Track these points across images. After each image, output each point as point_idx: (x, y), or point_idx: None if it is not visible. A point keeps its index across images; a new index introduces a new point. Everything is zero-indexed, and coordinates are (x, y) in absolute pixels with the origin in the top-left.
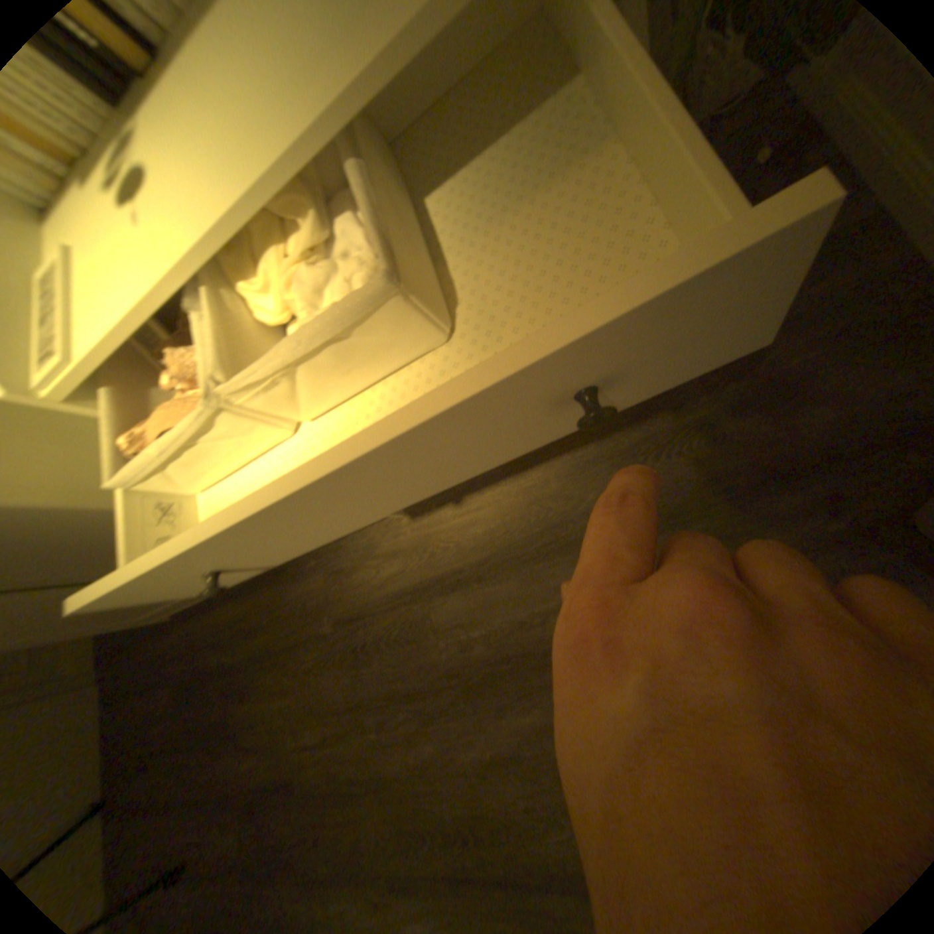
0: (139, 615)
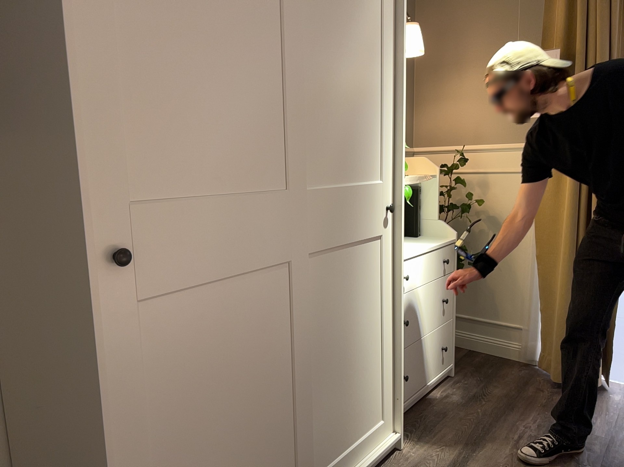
0: None
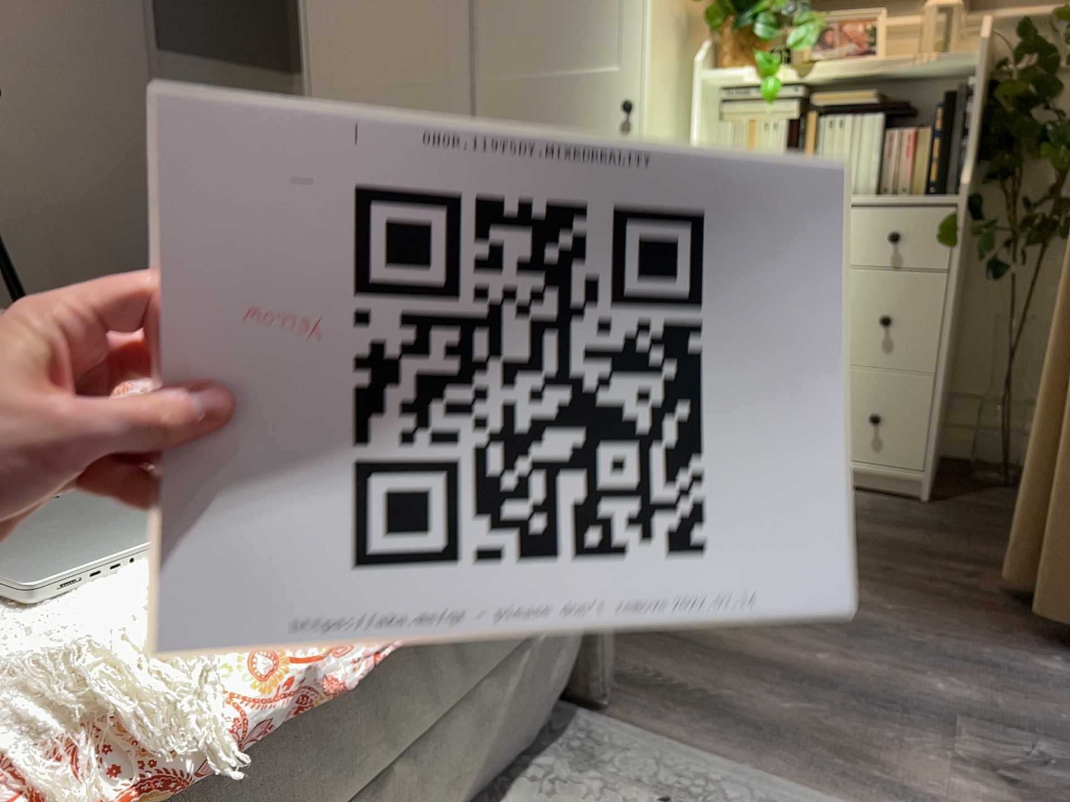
0: None
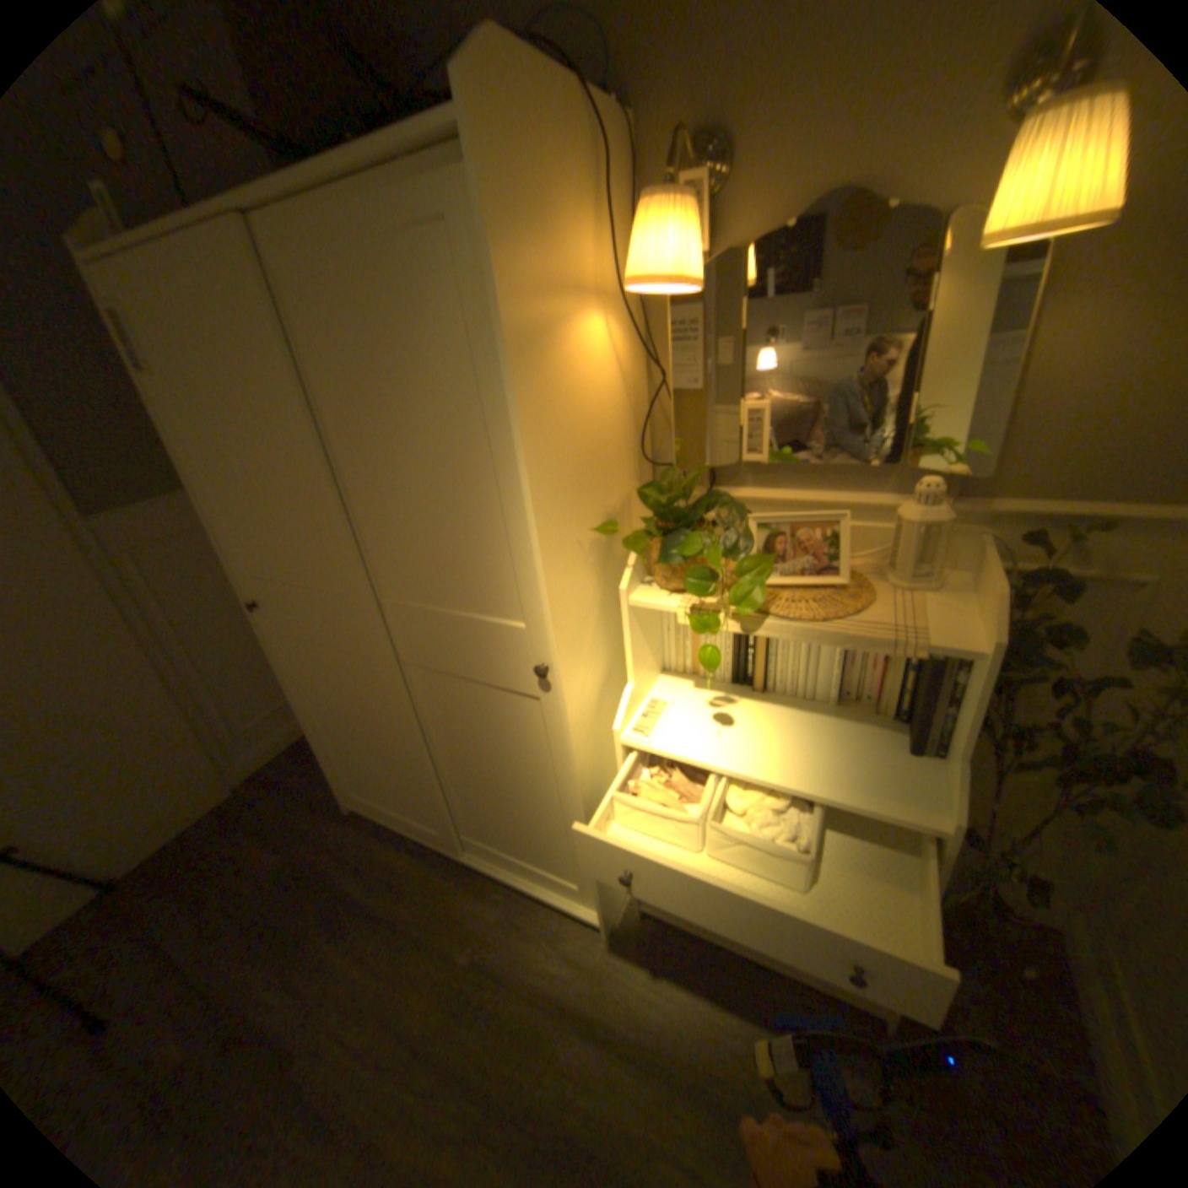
0: (351, 792)
